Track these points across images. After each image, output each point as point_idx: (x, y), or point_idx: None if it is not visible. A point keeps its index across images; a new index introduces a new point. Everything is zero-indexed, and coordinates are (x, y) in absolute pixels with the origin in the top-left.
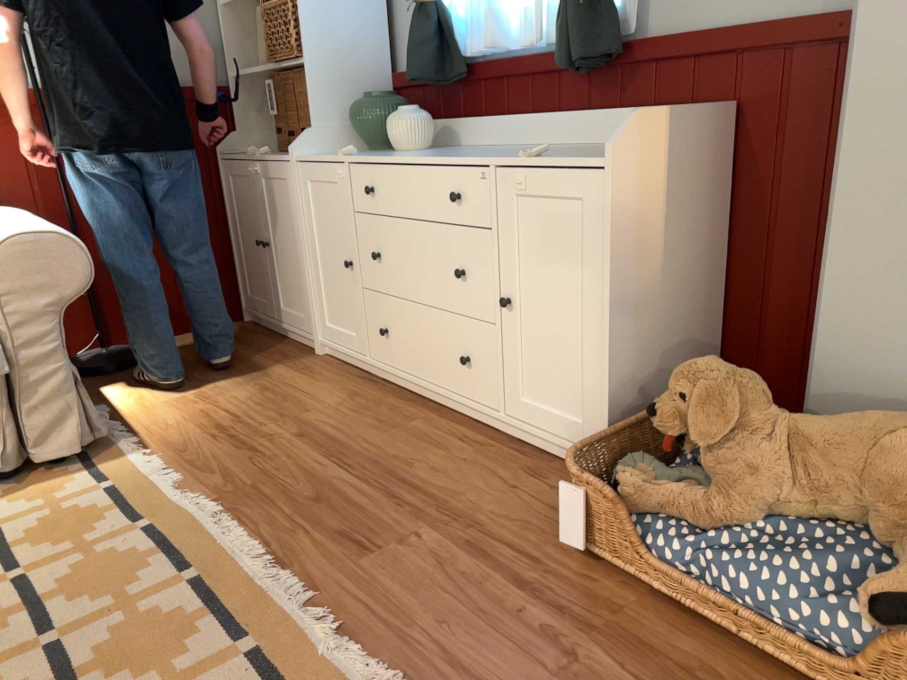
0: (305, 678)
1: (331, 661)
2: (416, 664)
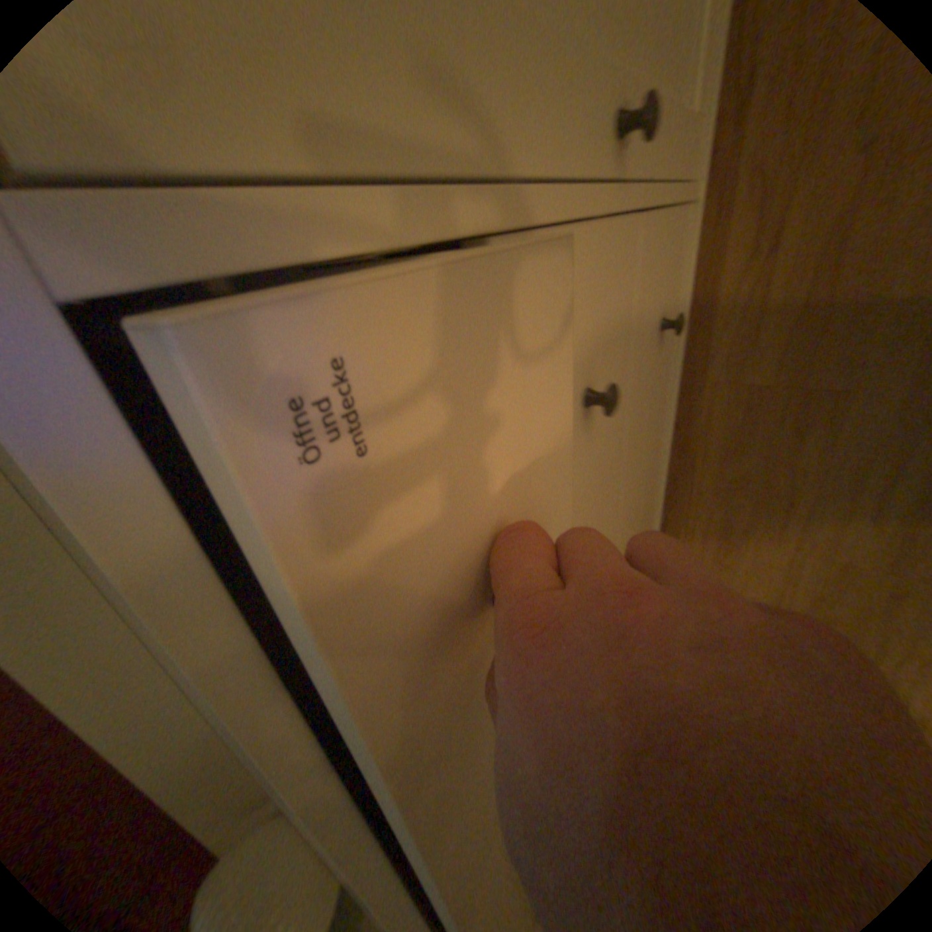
0: None
1: None
2: None
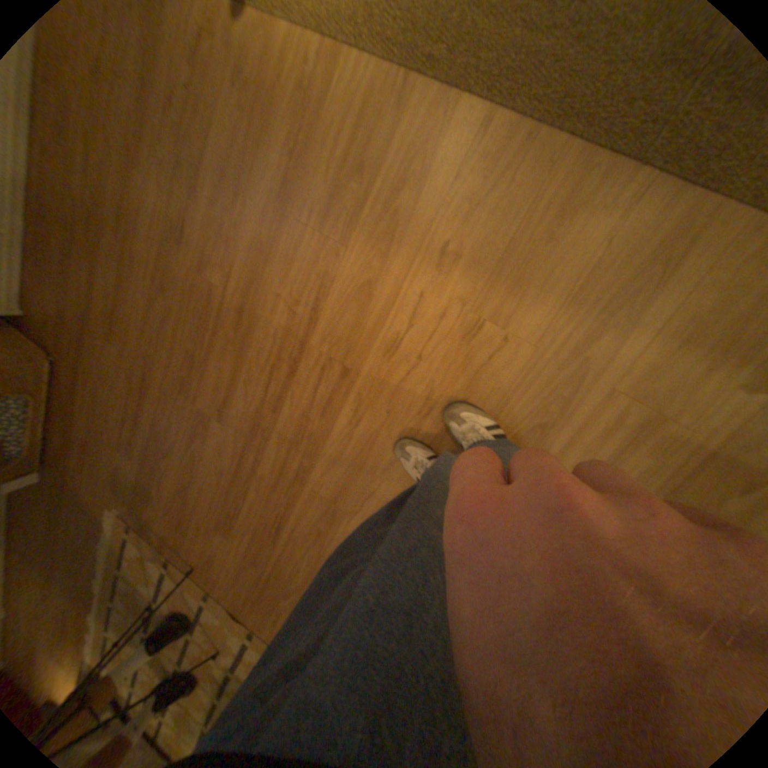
0: (108, 549)
1: (101, 543)
2: (90, 516)
